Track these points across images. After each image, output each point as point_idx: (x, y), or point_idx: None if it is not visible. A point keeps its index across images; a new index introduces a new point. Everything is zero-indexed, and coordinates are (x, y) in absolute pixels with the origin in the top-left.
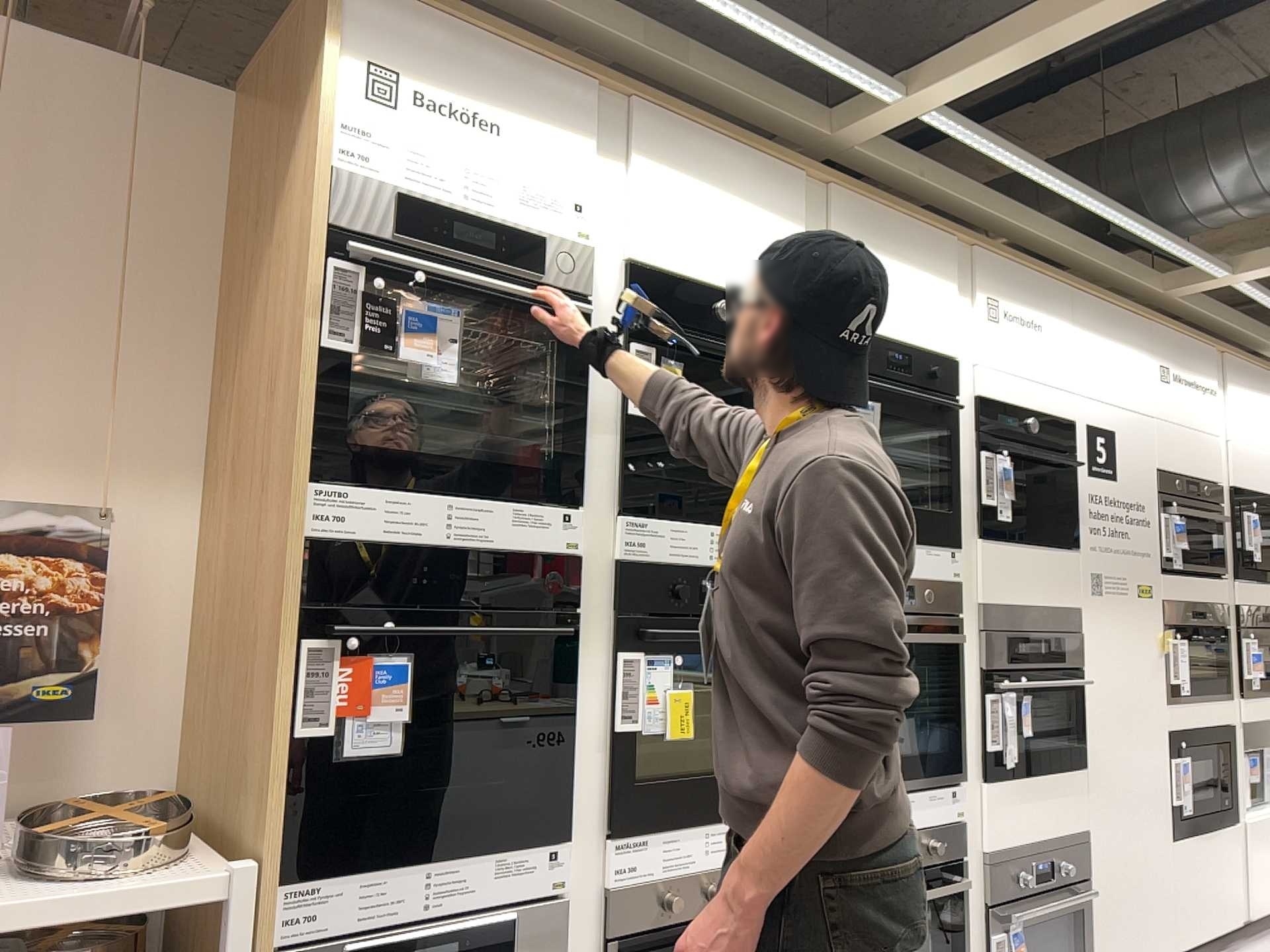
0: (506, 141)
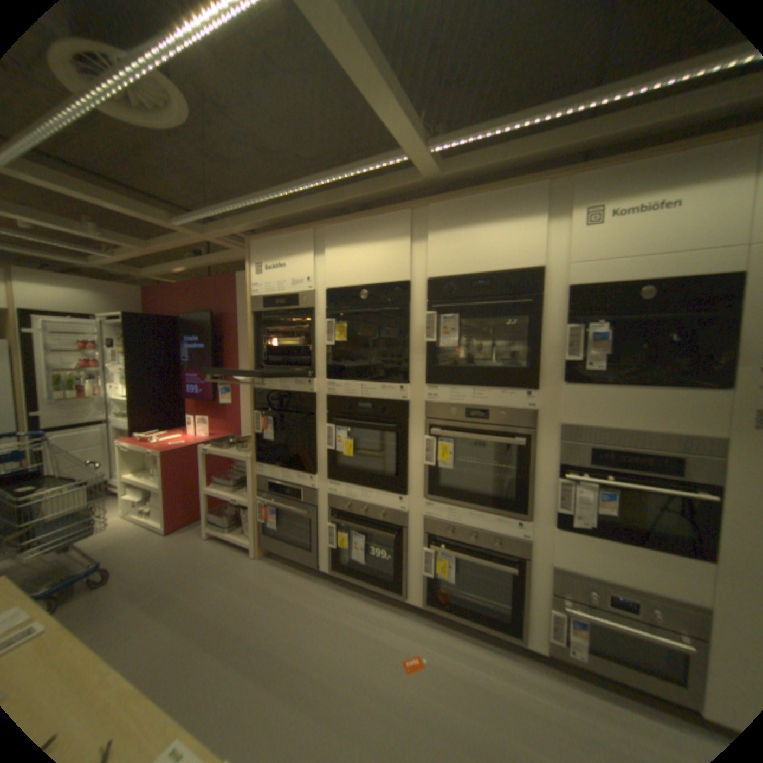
0: (282, 263)
